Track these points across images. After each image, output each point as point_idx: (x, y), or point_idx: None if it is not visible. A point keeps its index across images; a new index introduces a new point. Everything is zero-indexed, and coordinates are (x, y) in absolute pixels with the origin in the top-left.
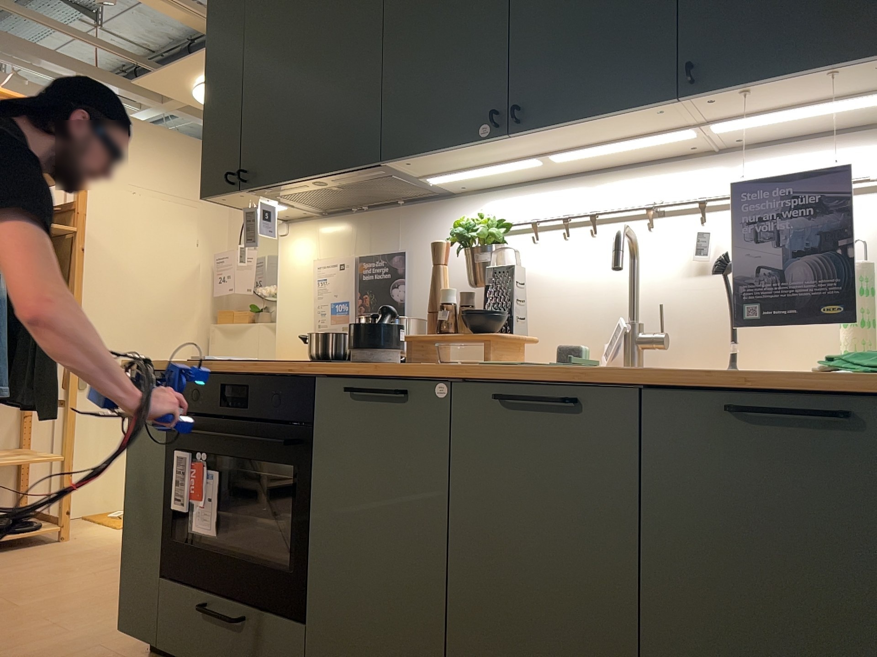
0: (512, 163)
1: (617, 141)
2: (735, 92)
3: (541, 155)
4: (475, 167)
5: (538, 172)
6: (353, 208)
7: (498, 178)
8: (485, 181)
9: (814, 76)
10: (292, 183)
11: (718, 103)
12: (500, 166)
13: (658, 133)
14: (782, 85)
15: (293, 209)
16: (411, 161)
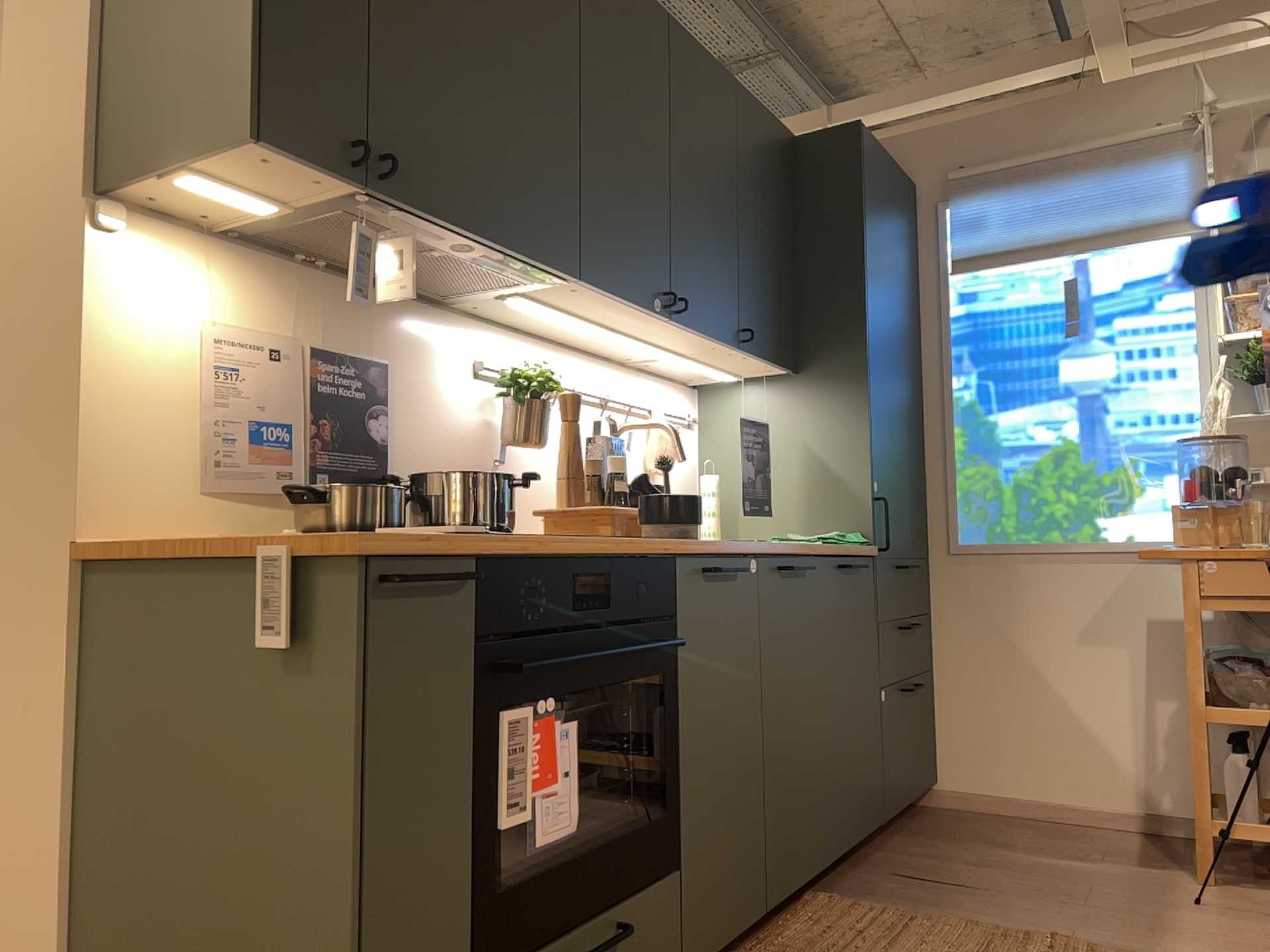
0: (591, 323)
1: (656, 343)
2: (748, 354)
3: (615, 328)
4: (570, 310)
5: (547, 326)
6: (305, 254)
7: (512, 314)
8: (499, 310)
9: (766, 362)
10: (447, 229)
11: (730, 353)
12: (578, 319)
13: (673, 349)
14: (754, 359)
15: (243, 212)
16: (581, 288)
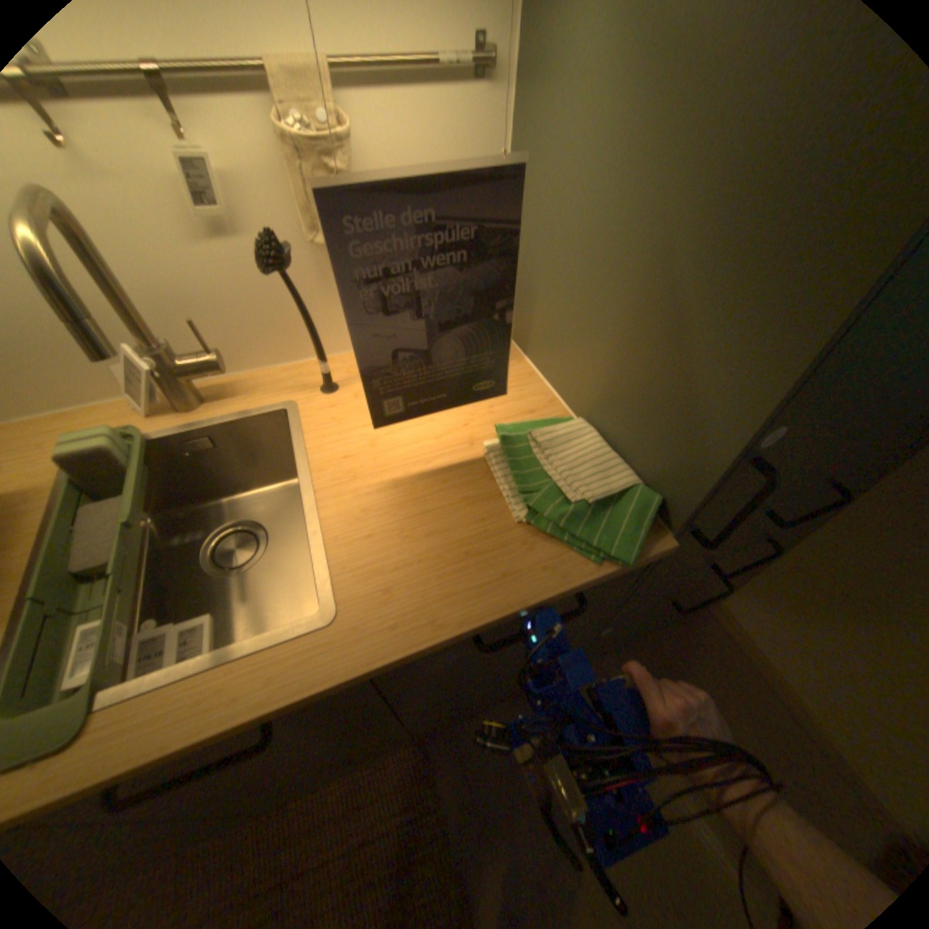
0: None
1: None
2: None
3: None
4: None
5: None
6: None
7: None
8: None
9: None
10: None
11: None
12: None
13: None
14: None
15: None
16: None
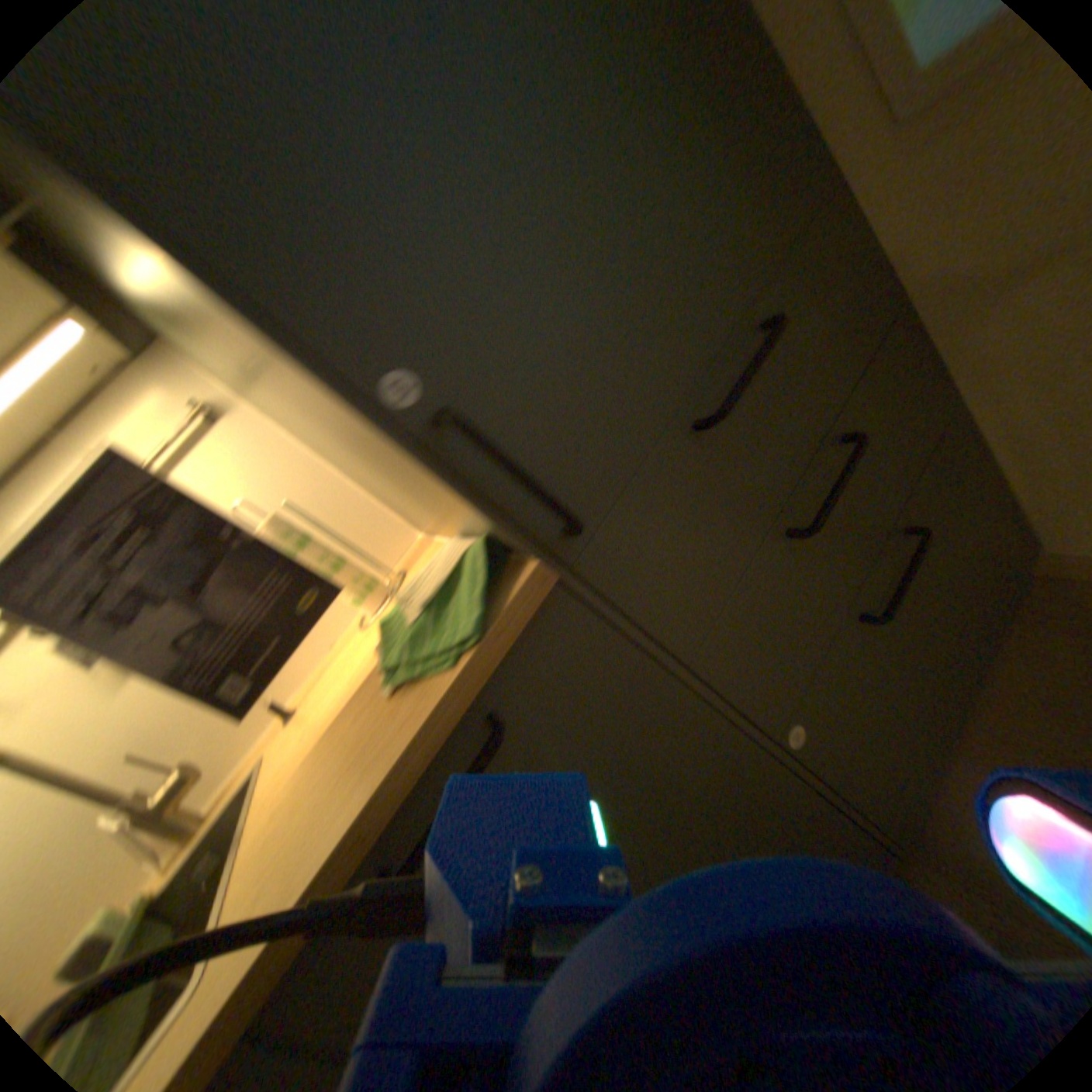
0: None
1: None
2: None
3: None
4: None
5: None
6: None
7: None
8: None
9: None
10: None
11: None
12: None
13: None
14: None
15: None
16: None
